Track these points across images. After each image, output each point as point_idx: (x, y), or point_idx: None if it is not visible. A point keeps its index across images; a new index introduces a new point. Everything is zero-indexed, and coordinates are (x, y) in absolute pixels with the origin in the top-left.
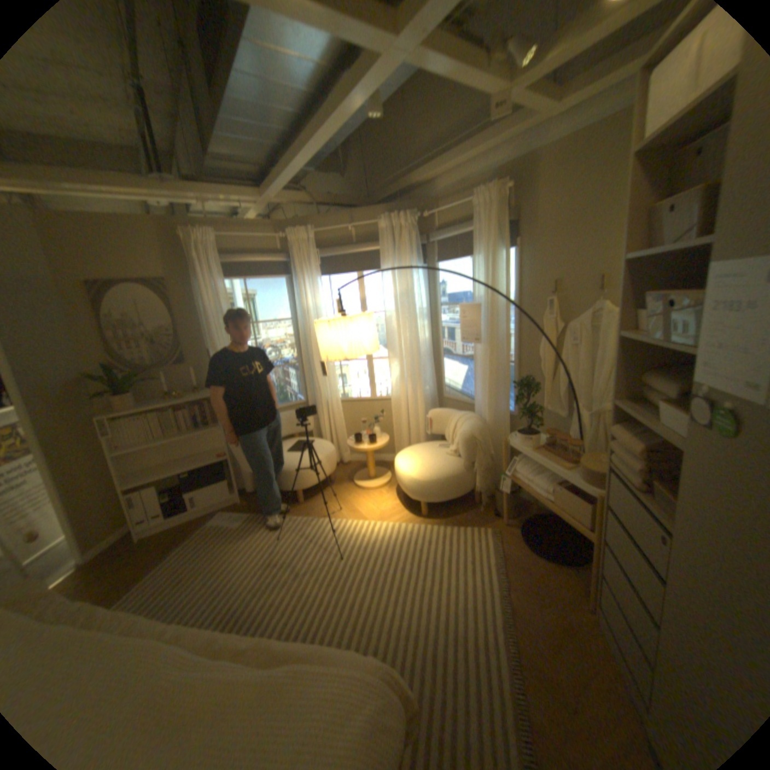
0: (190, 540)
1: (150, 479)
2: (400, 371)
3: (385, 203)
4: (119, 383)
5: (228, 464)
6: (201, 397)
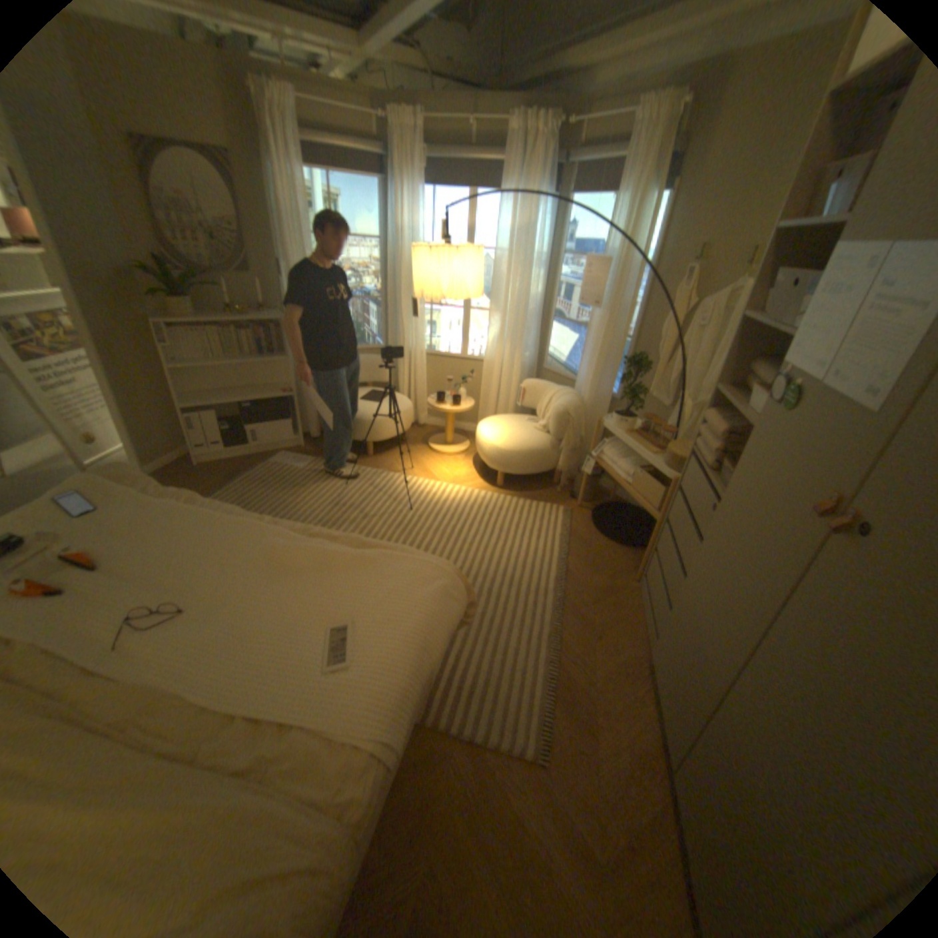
0: (253, 471)
1: (210, 401)
2: (501, 328)
3: (523, 91)
4: (175, 282)
5: (294, 402)
6: (269, 318)
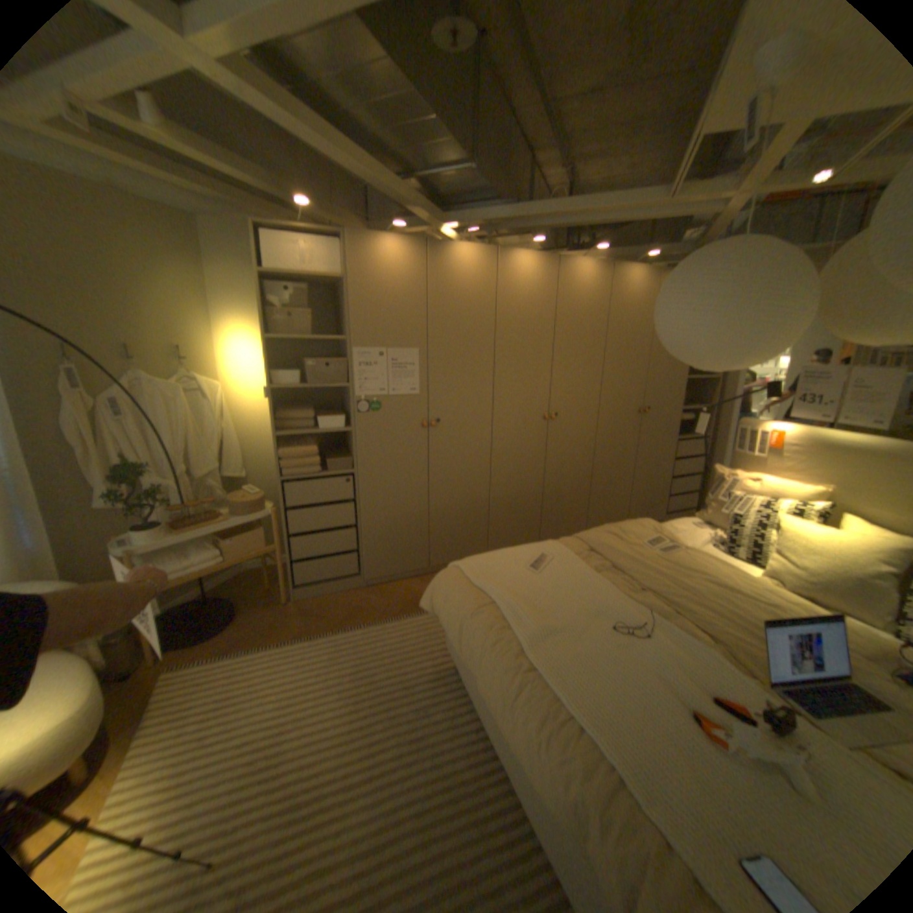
0: None
1: None
2: None
3: None
4: None
5: None
6: None
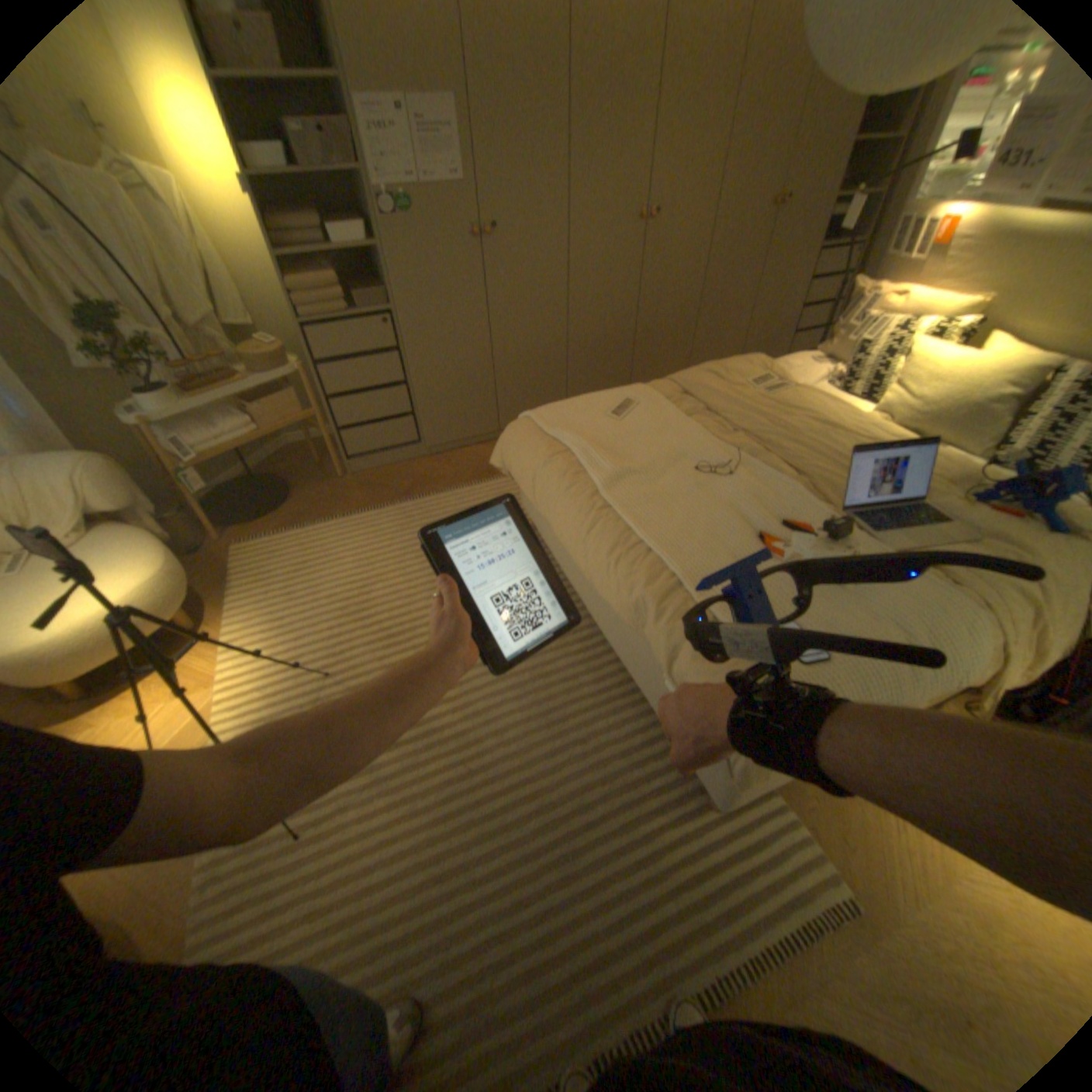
0: None
1: None
2: None
3: None
4: None
5: None
6: None
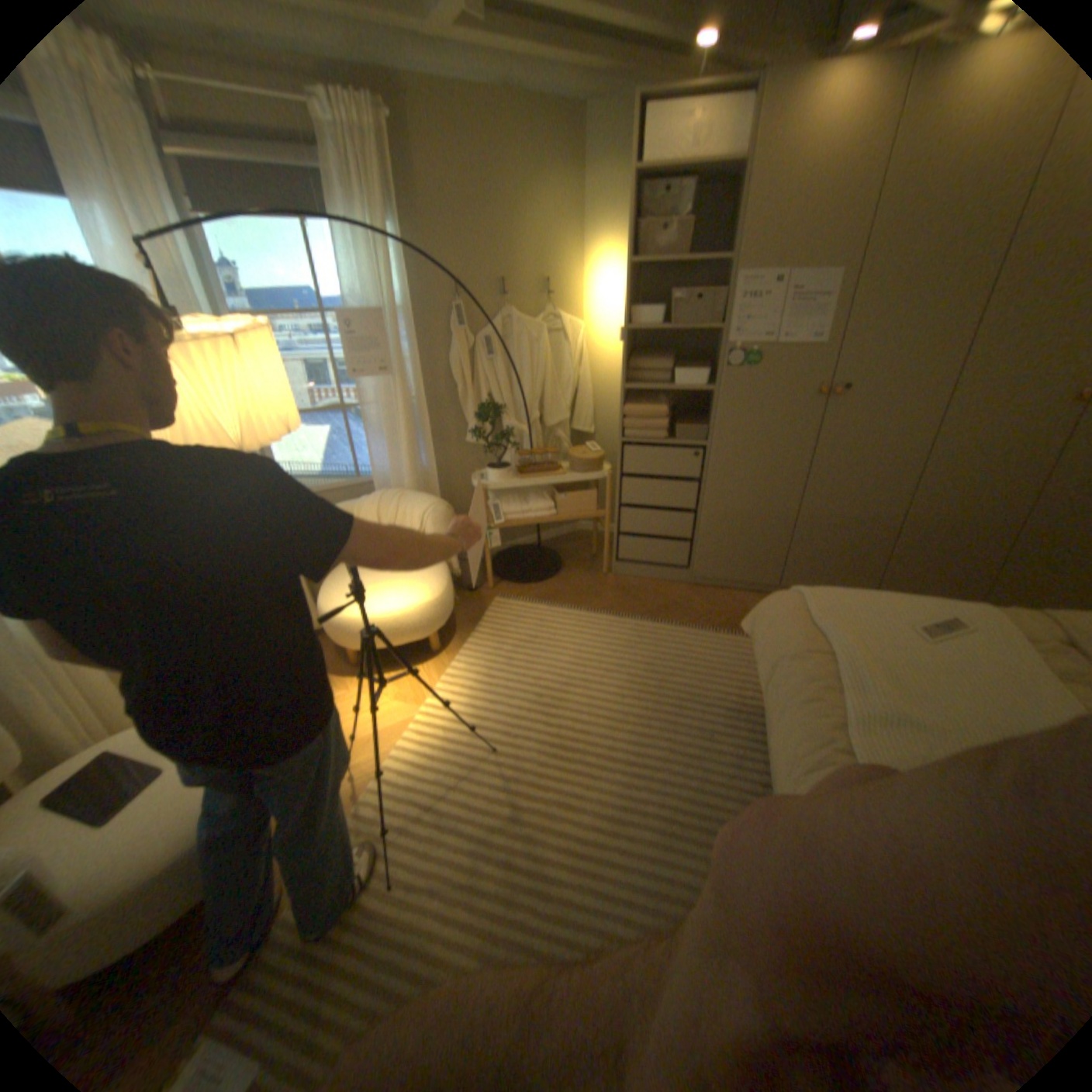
0: None
1: None
2: None
3: None
4: None
5: None
6: None
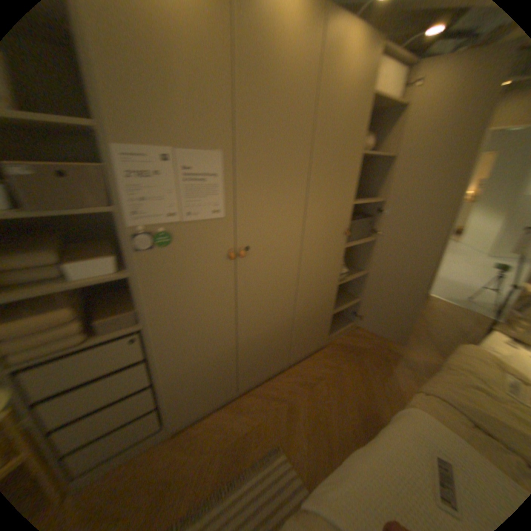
0: None
1: None
2: None
3: None
4: None
5: None
6: None
